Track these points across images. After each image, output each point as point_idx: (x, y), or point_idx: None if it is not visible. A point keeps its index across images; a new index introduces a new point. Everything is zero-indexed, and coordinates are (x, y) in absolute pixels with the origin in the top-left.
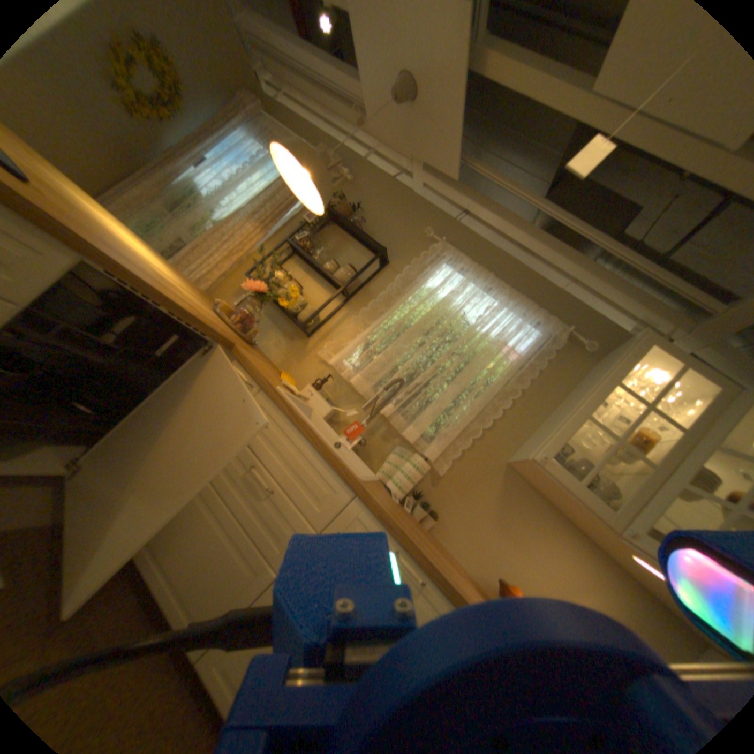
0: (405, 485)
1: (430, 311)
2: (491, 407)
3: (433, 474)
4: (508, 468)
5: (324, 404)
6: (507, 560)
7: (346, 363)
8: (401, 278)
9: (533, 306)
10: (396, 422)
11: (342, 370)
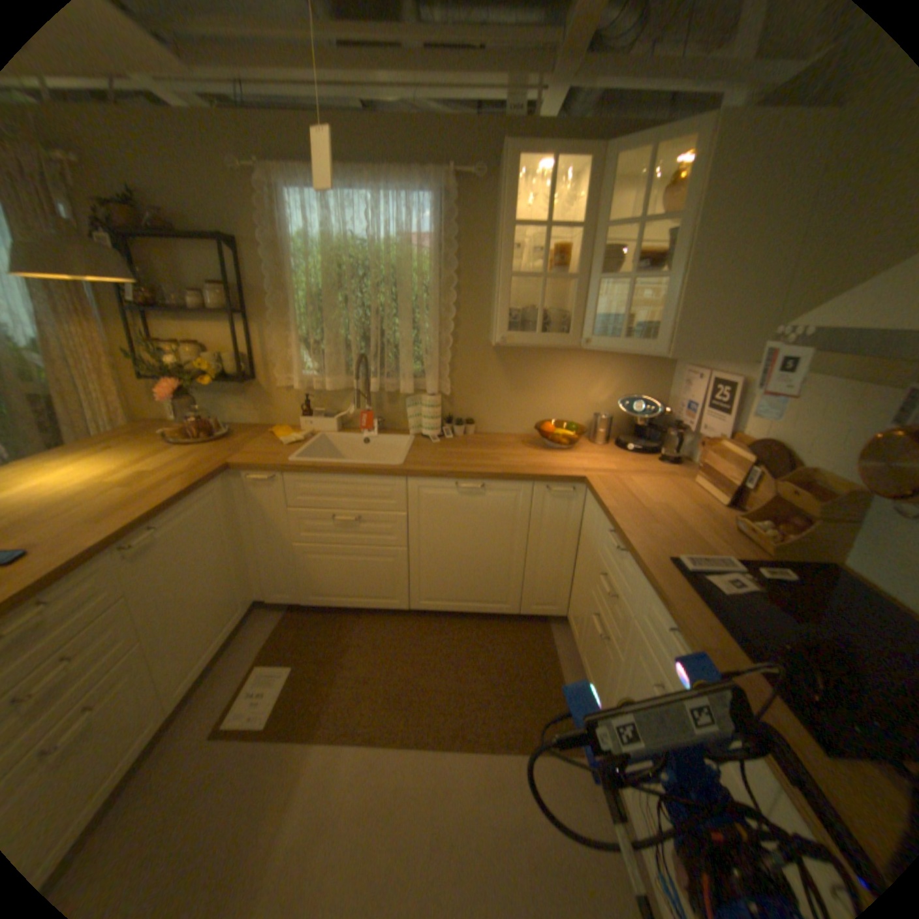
0: (432, 424)
1: (319, 259)
2: (442, 306)
3: (445, 395)
4: (490, 343)
5: (325, 421)
6: (533, 405)
7: (305, 373)
8: (259, 243)
9: (399, 170)
10: (387, 386)
11: (309, 381)
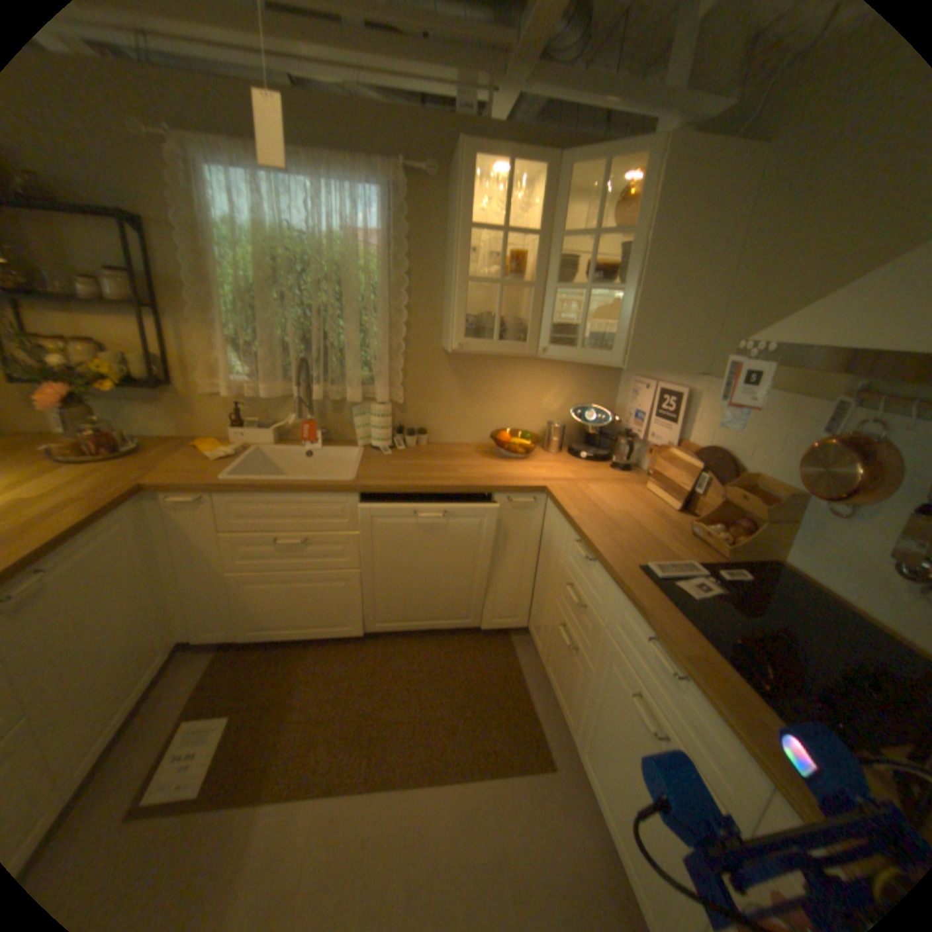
0: (383, 434)
1: (251, 249)
2: (392, 309)
3: (396, 403)
4: (443, 349)
5: (260, 432)
6: (487, 414)
7: (235, 378)
8: (175, 227)
9: (344, 159)
10: (332, 393)
11: (239, 387)
